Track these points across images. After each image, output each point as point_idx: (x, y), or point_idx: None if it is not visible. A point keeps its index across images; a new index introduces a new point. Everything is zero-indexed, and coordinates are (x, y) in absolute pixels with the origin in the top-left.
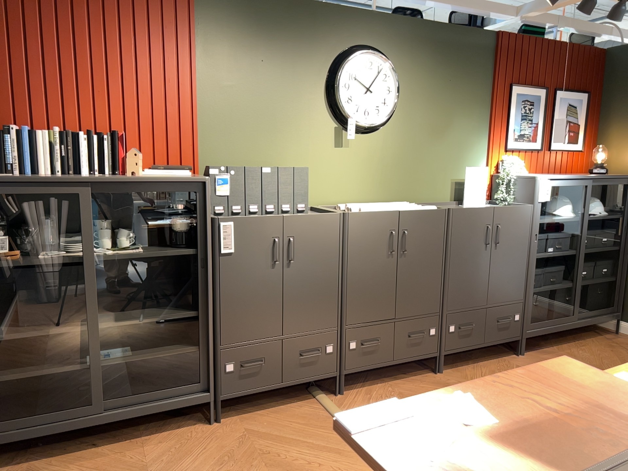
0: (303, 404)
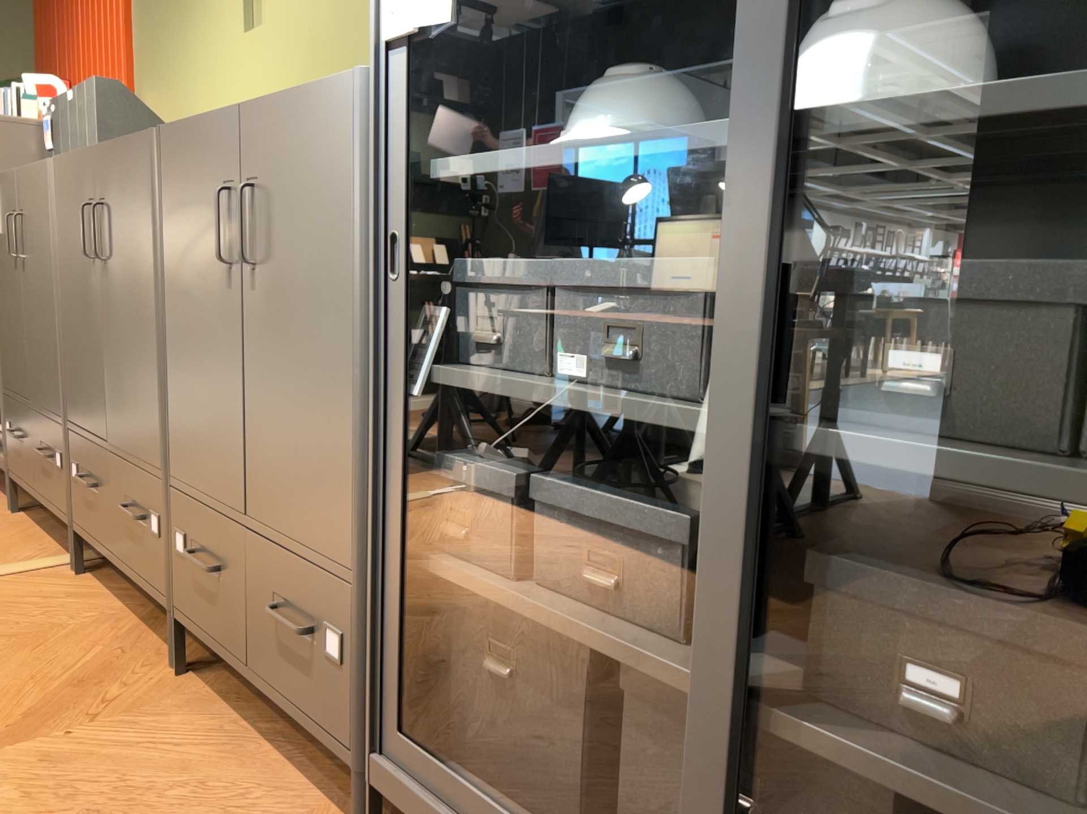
0: (52, 551)
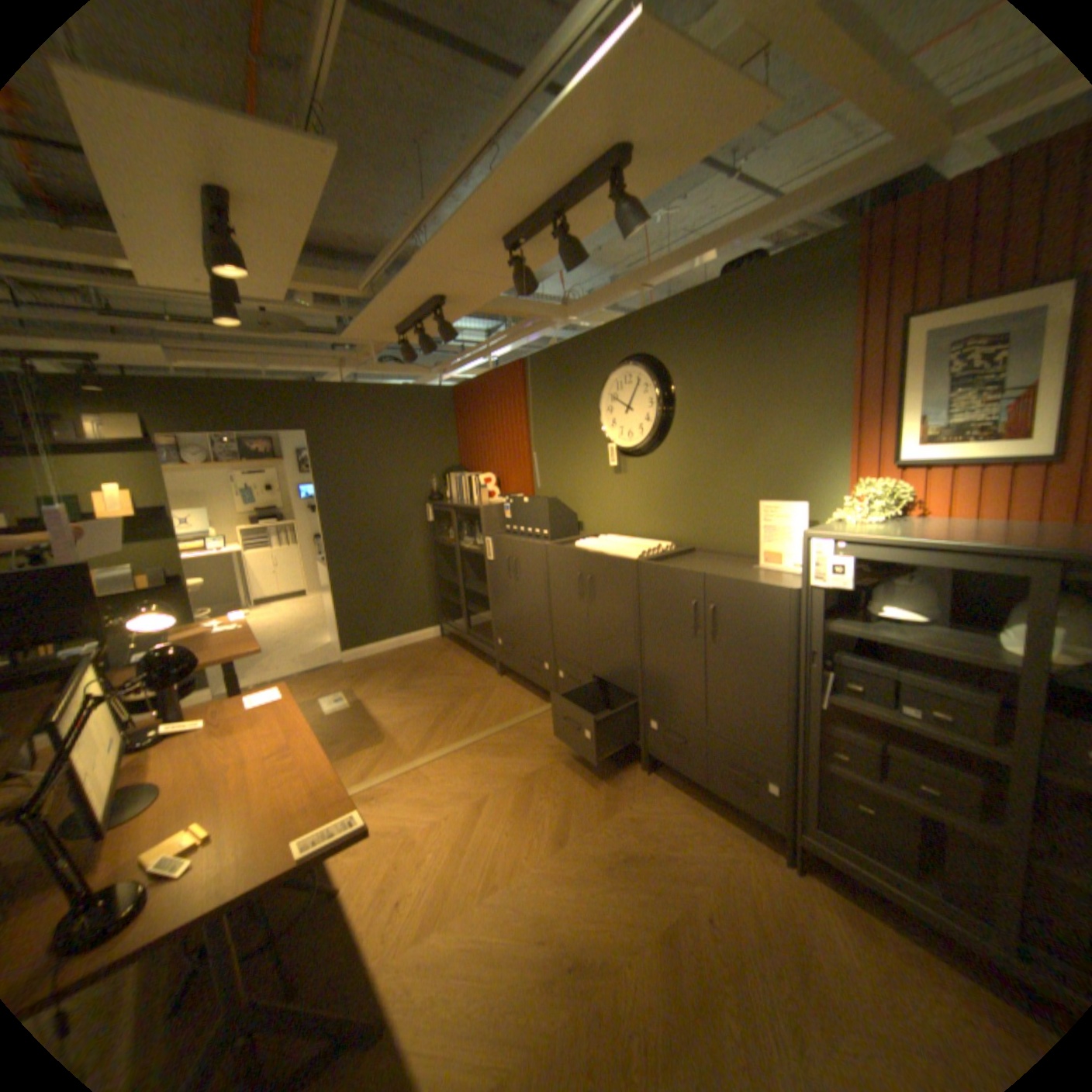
0: (537, 701)
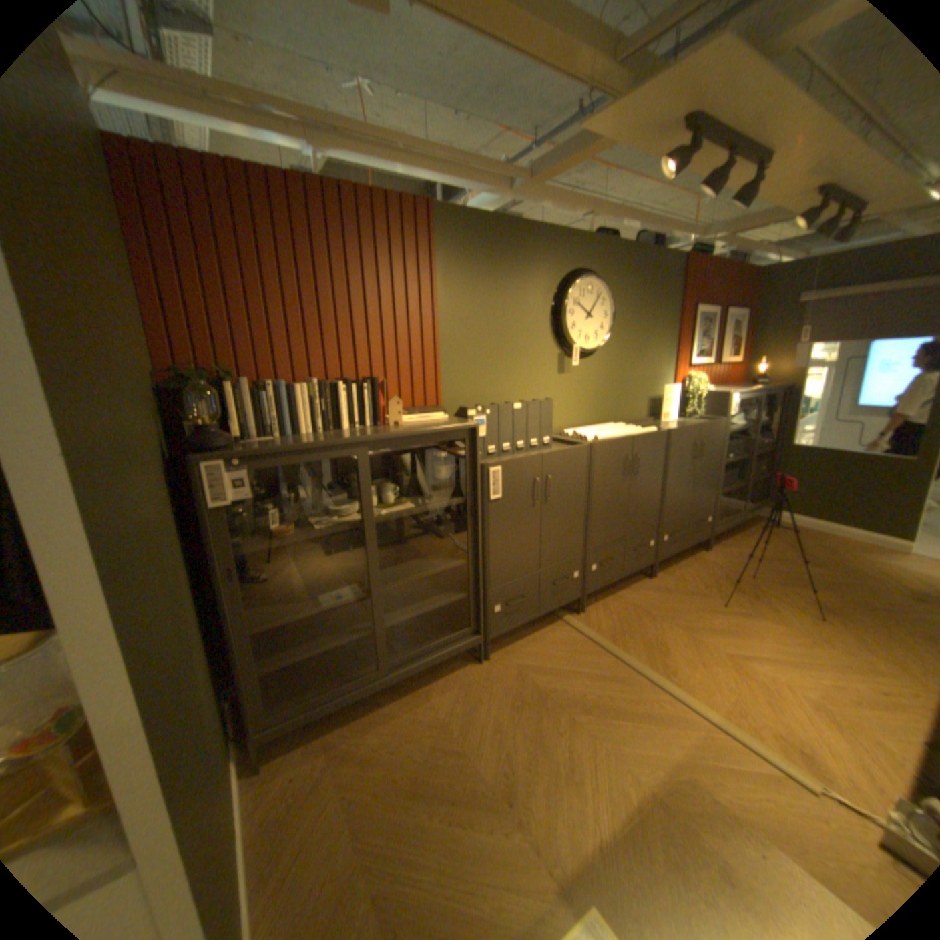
0: (554, 628)
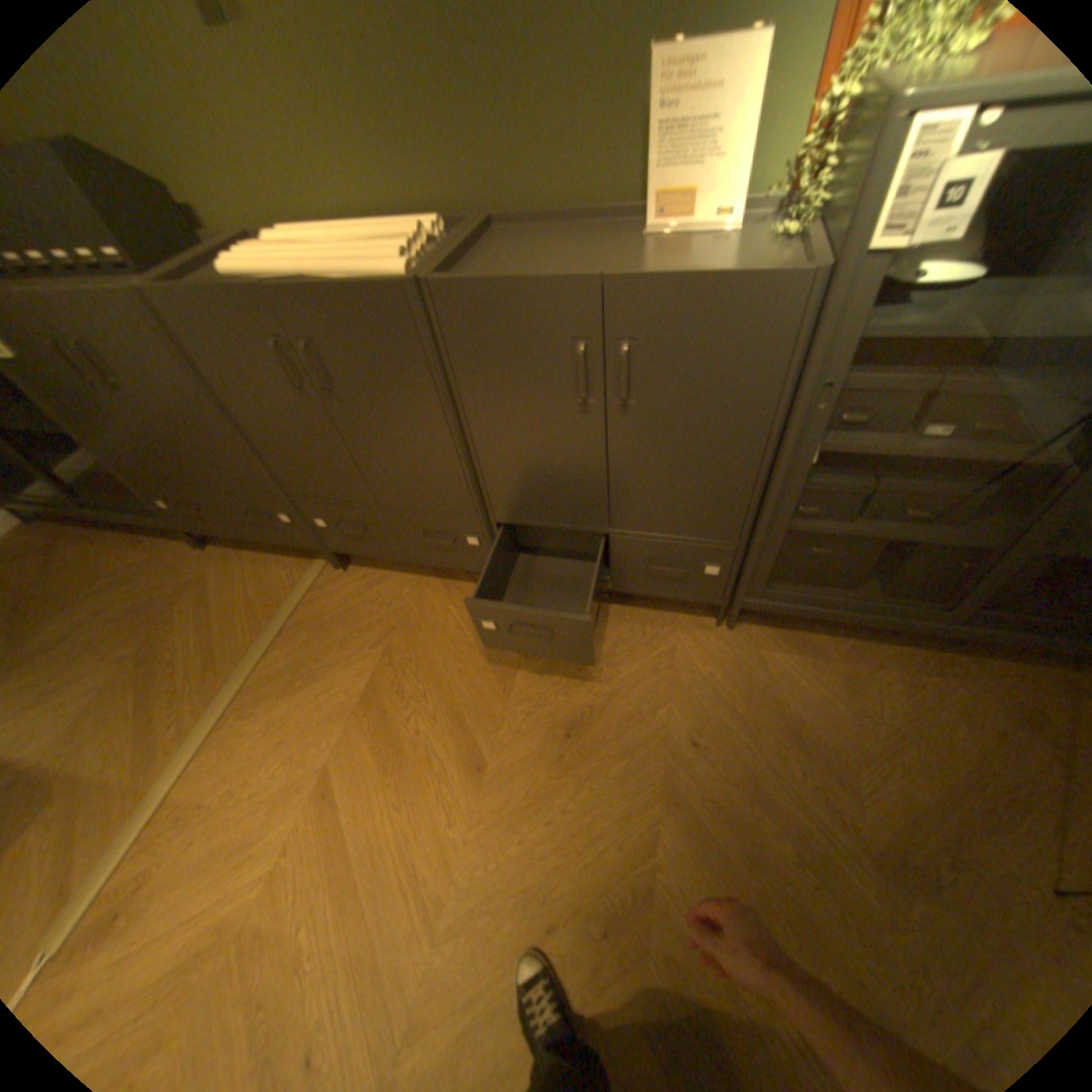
0: (294, 564)
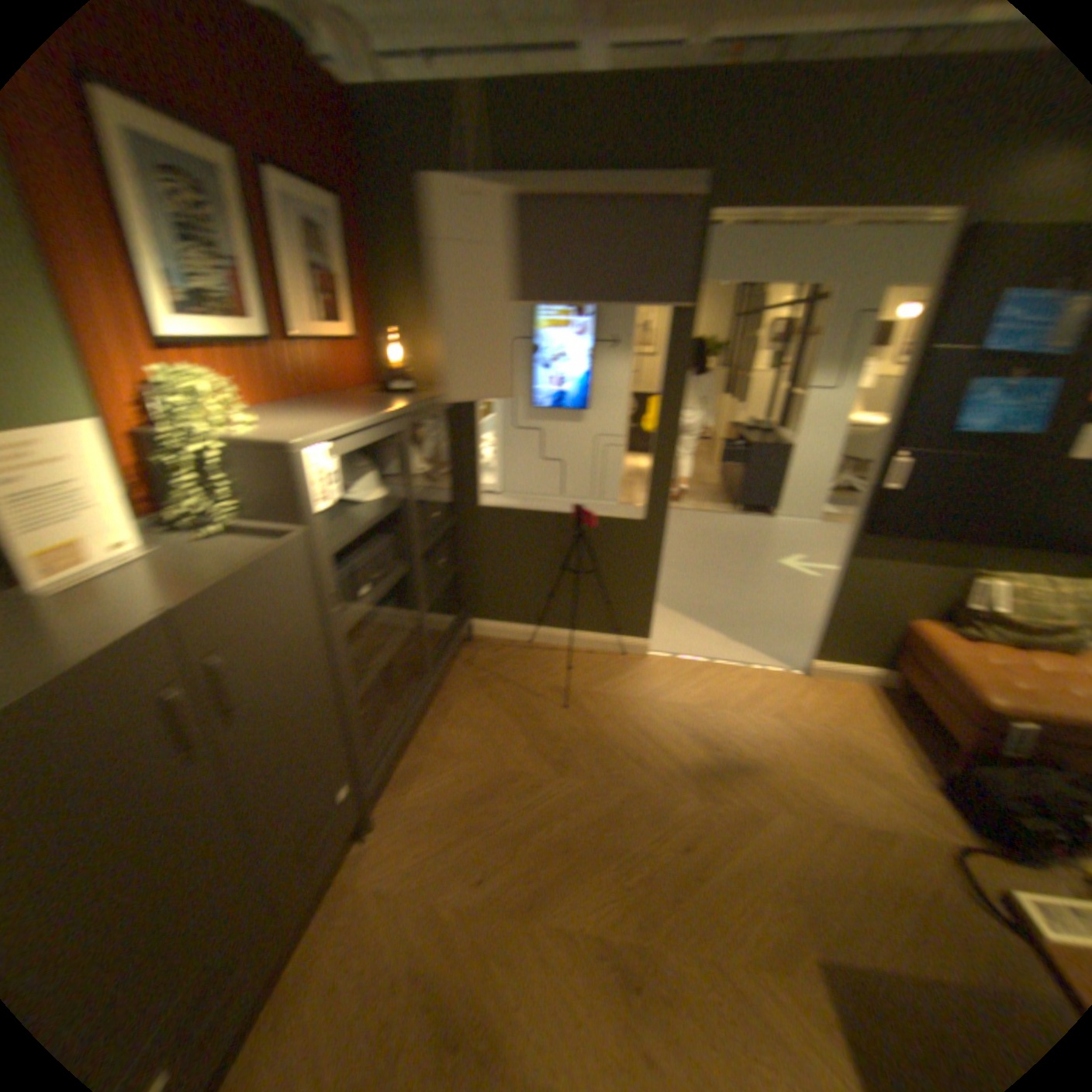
0: None
